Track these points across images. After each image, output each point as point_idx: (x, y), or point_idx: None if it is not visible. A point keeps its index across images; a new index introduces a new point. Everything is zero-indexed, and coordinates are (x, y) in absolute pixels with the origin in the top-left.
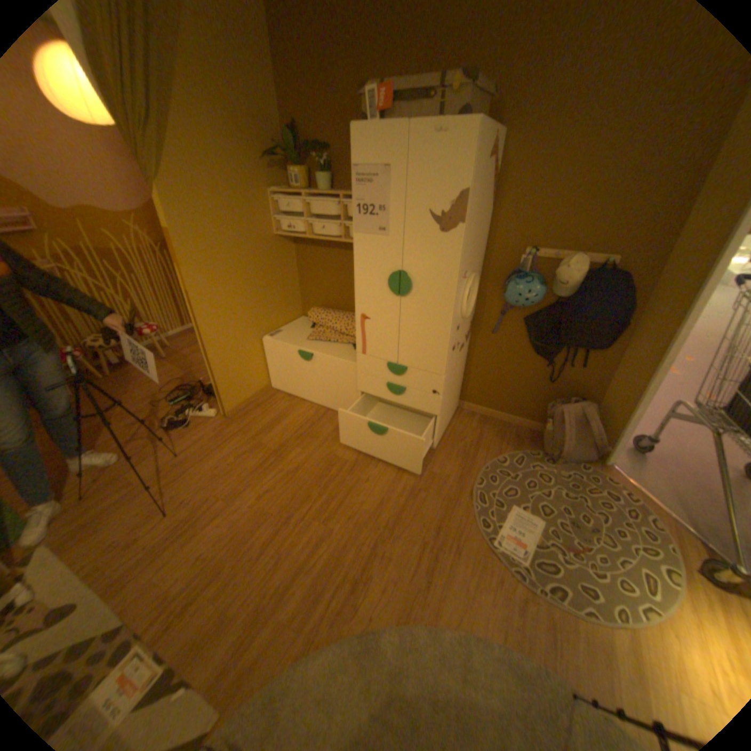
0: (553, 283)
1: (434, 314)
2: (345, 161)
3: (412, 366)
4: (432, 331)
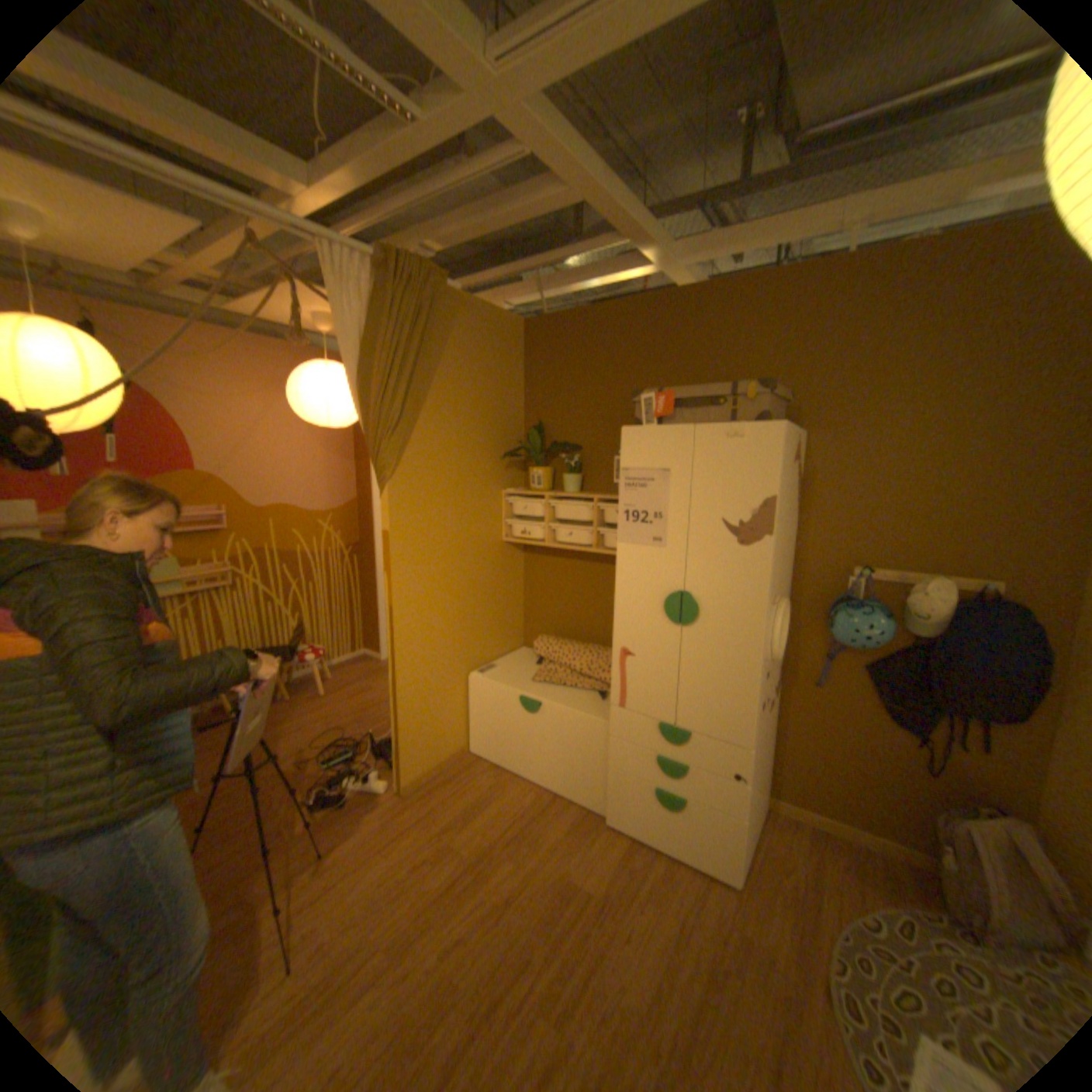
0: (907, 616)
1: (734, 653)
2: (600, 462)
3: (700, 732)
4: (732, 678)
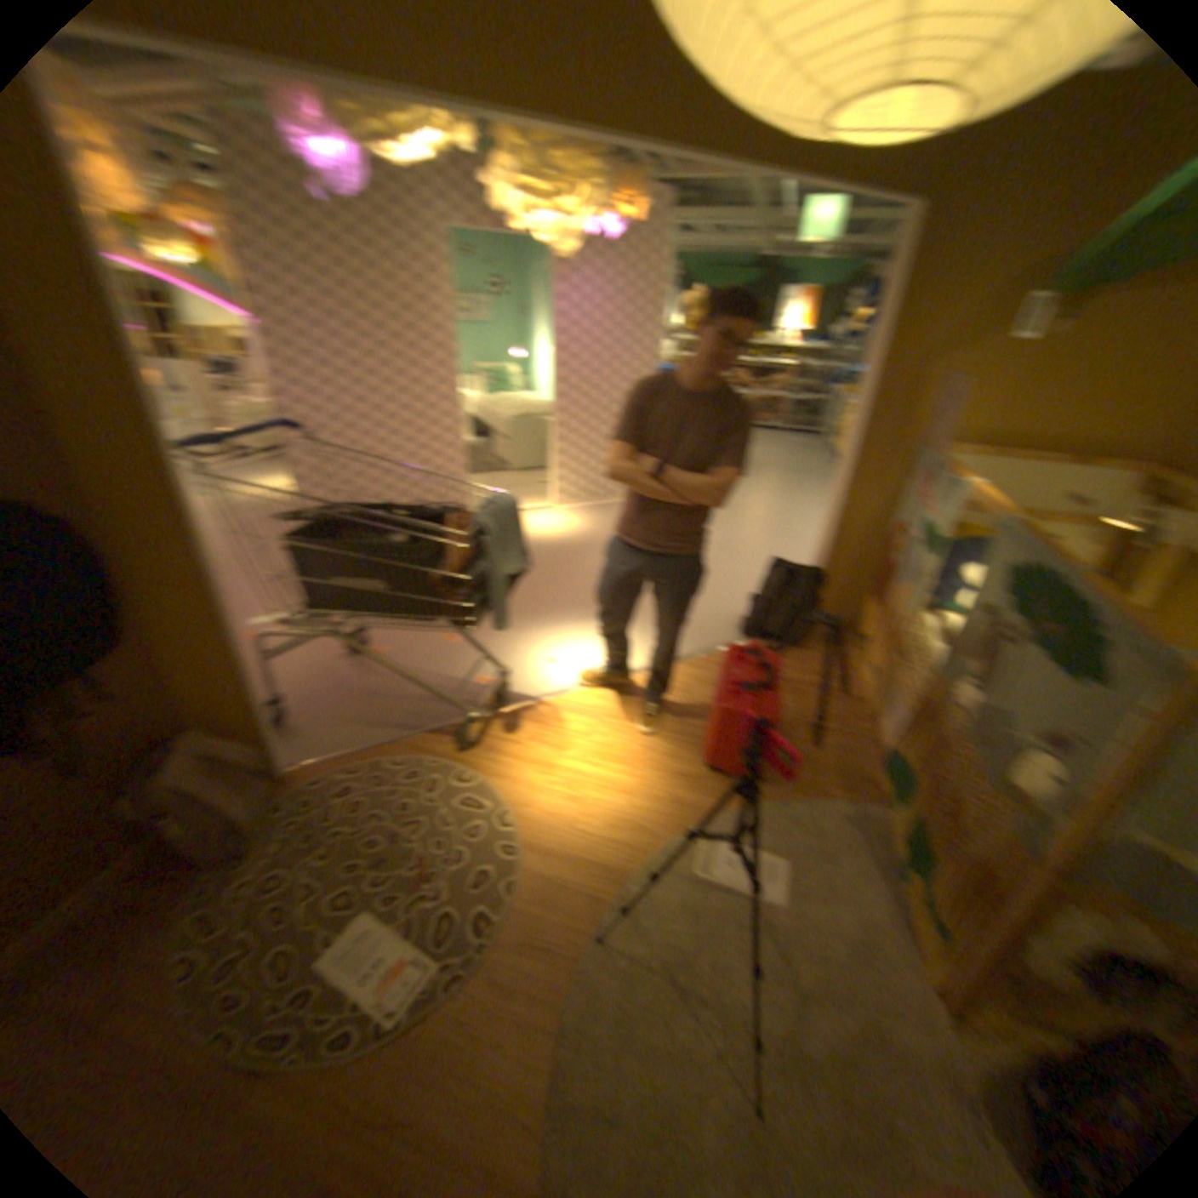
0: None
1: None
2: None
3: None
4: None
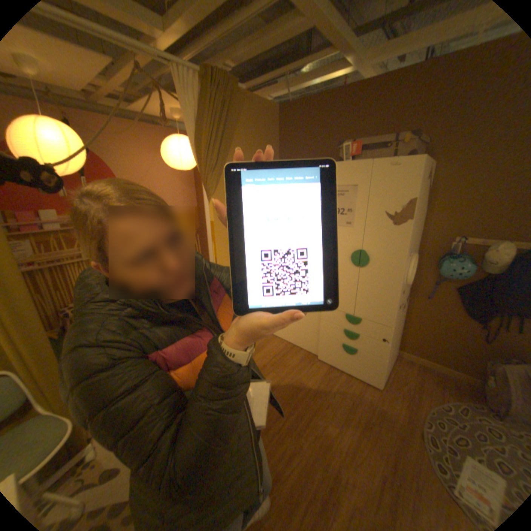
0: (484, 263)
1: (387, 280)
2: None
3: (366, 318)
4: (385, 293)
